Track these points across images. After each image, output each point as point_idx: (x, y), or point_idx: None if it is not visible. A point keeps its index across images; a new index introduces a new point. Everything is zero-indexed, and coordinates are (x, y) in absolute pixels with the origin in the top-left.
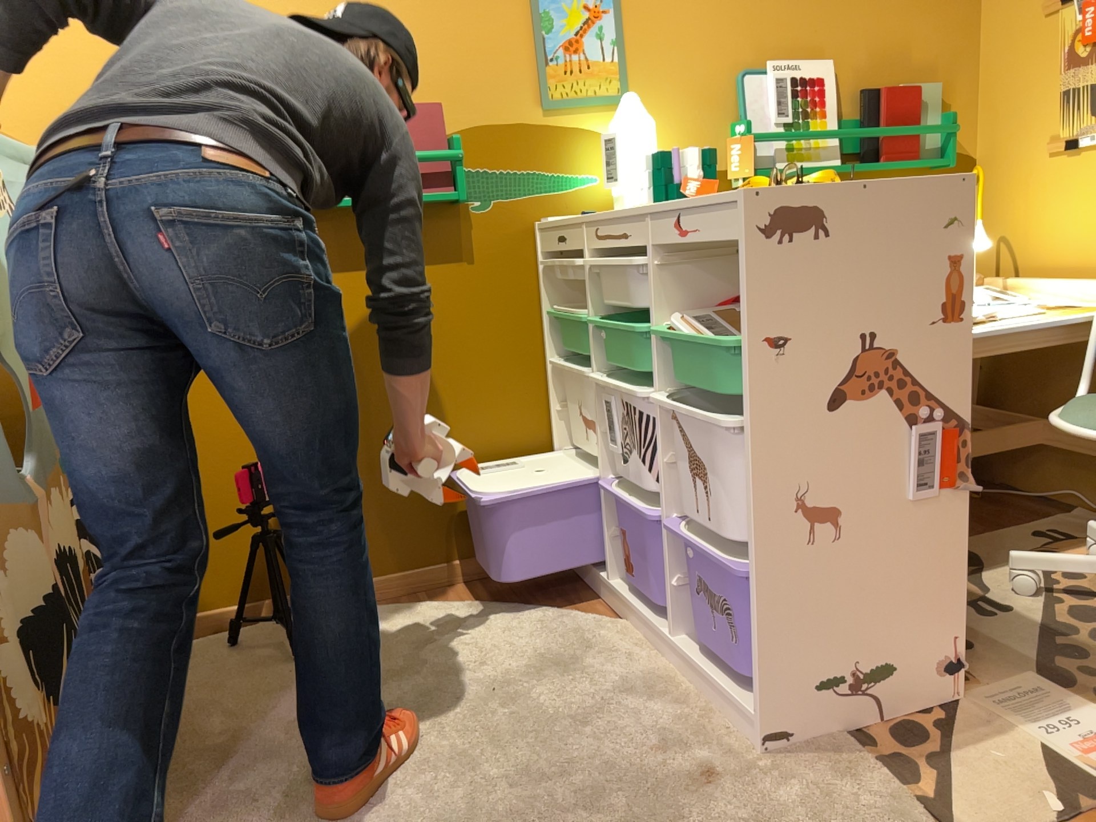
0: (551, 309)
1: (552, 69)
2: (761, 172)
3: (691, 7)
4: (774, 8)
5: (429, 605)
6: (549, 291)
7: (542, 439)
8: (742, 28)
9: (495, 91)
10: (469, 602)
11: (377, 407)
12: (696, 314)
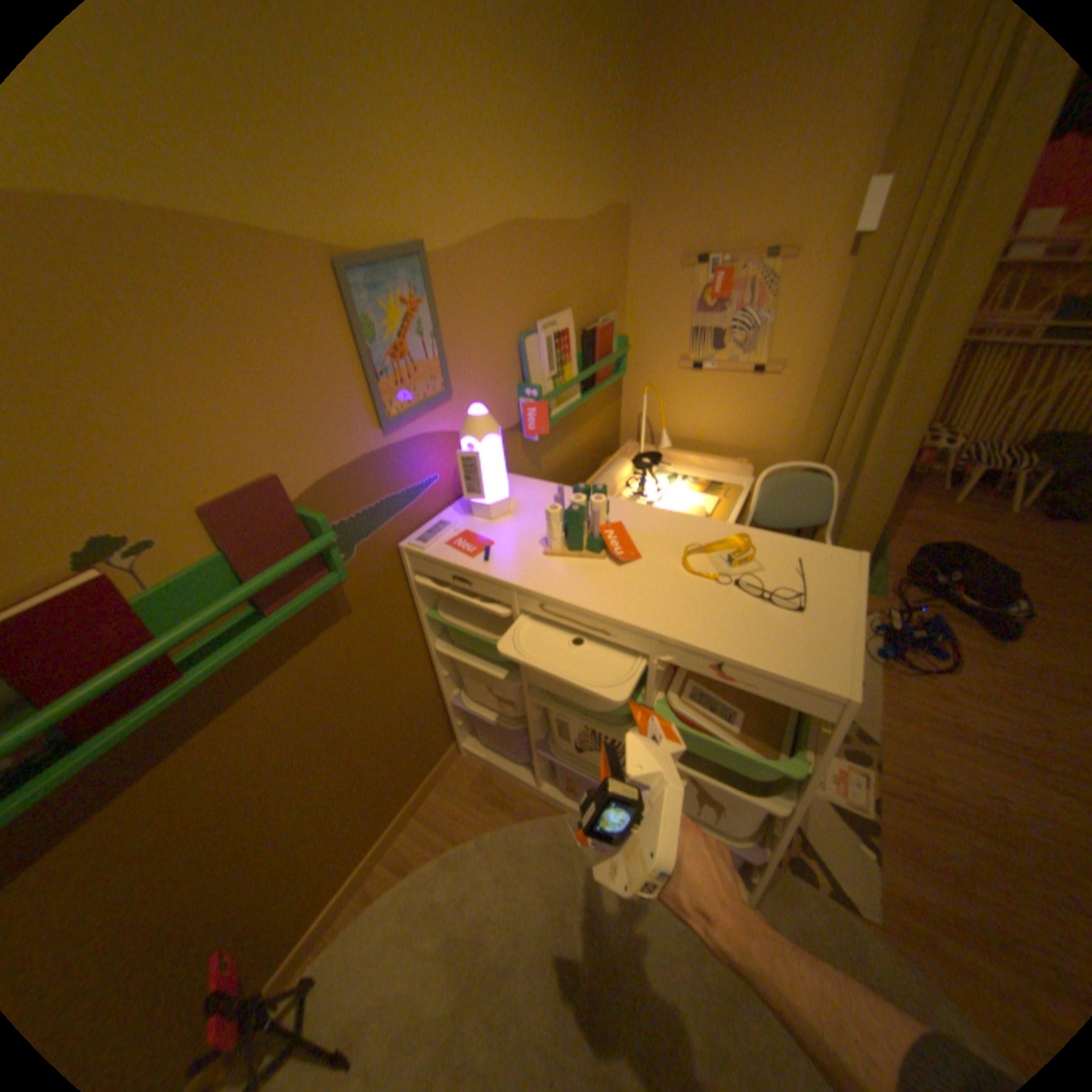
0: (428, 610)
1: (383, 383)
2: (549, 425)
3: (485, 276)
4: (536, 264)
5: (405, 885)
6: (424, 596)
7: (433, 696)
8: (518, 289)
9: (331, 430)
10: (431, 854)
11: (299, 792)
12: (681, 685)
